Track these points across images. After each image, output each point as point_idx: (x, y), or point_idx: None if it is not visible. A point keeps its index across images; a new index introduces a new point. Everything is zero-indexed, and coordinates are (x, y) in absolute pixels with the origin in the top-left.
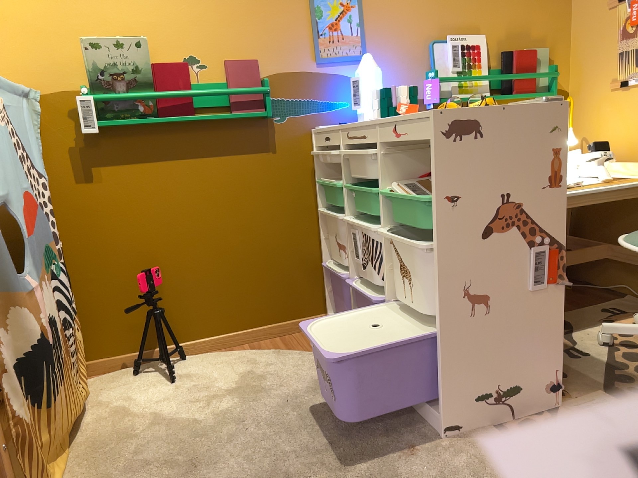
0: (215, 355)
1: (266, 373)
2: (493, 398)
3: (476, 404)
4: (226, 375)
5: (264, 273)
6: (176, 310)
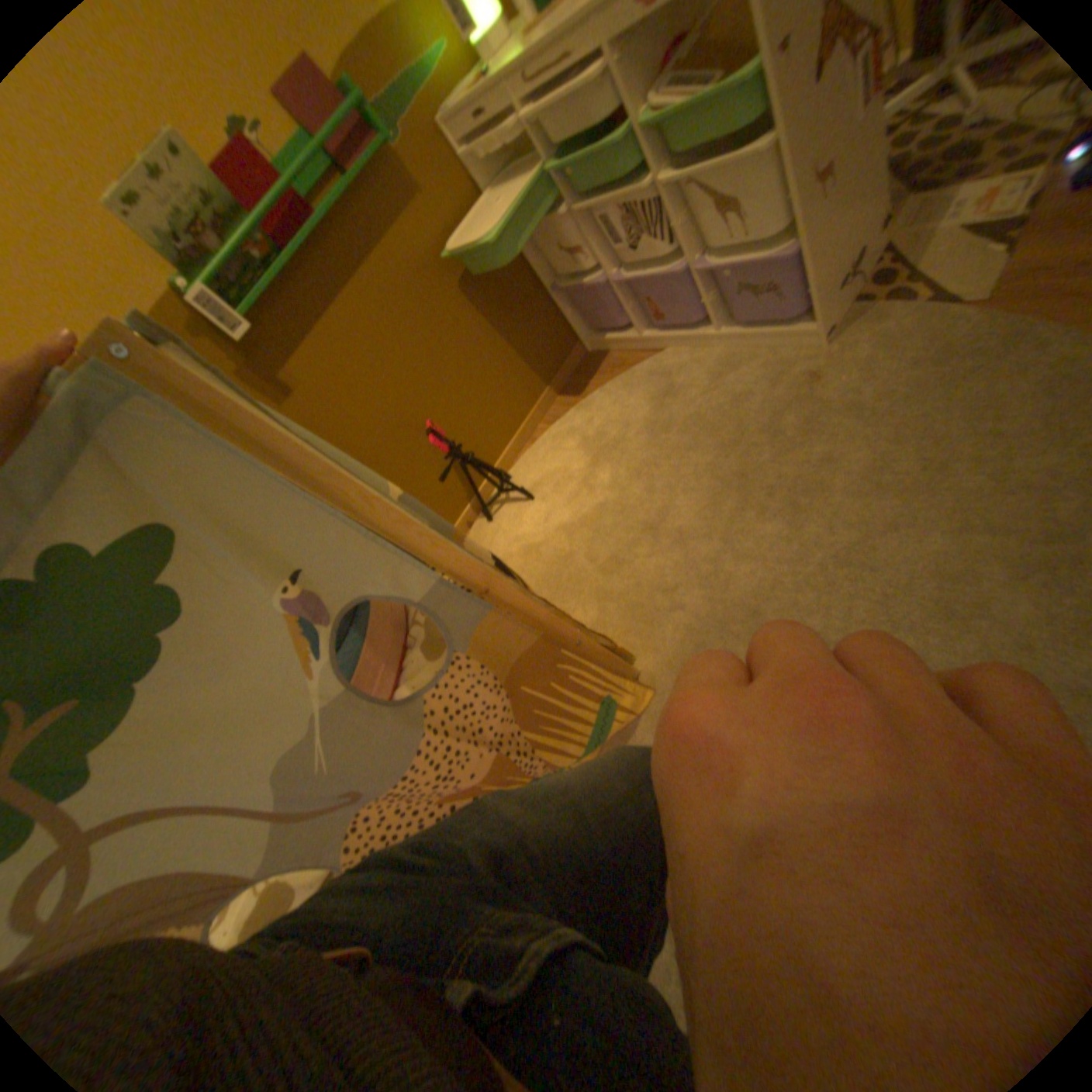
0: (532, 453)
1: (599, 427)
2: (851, 269)
3: (841, 288)
4: (569, 457)
5: (507, 348)
6: (467, 448)
